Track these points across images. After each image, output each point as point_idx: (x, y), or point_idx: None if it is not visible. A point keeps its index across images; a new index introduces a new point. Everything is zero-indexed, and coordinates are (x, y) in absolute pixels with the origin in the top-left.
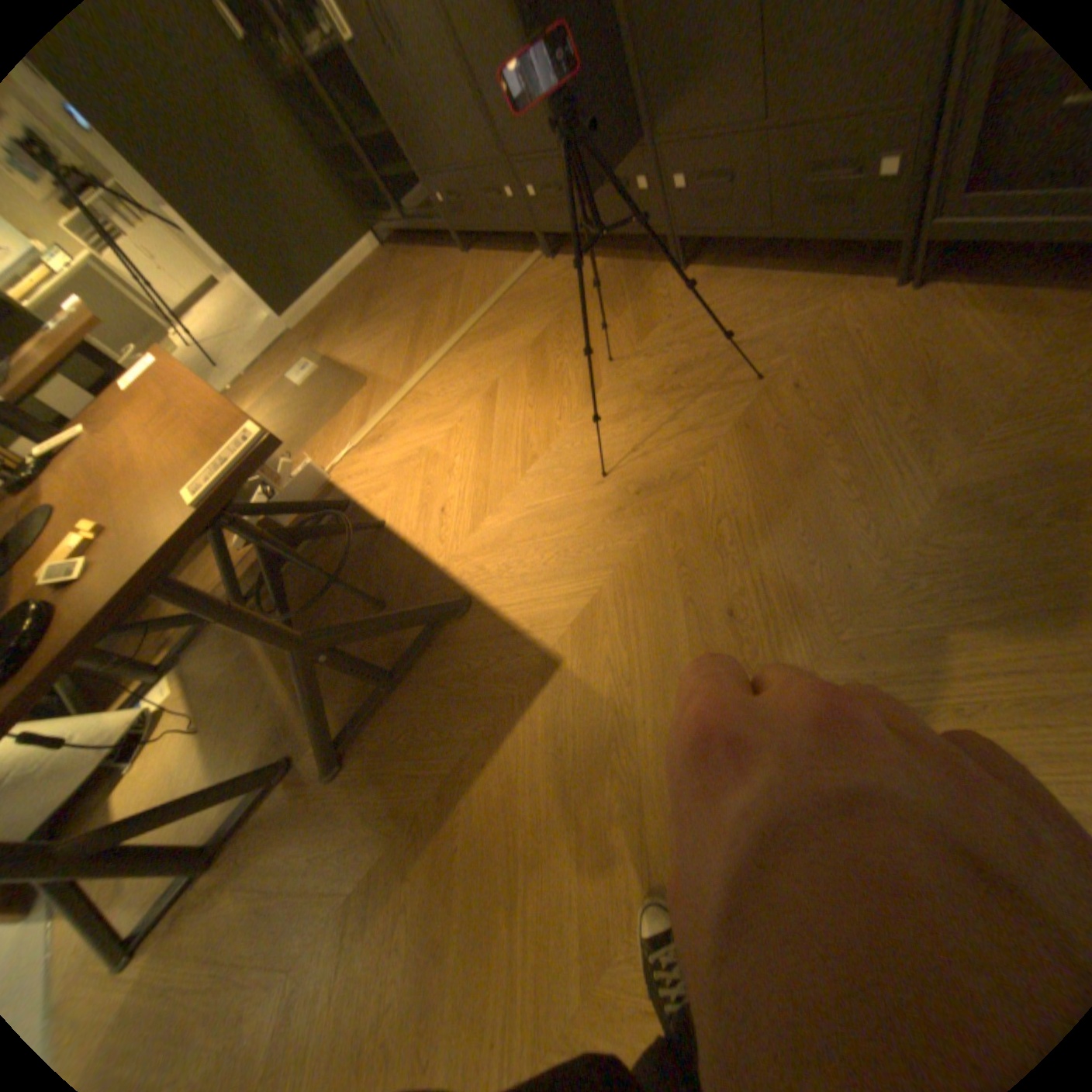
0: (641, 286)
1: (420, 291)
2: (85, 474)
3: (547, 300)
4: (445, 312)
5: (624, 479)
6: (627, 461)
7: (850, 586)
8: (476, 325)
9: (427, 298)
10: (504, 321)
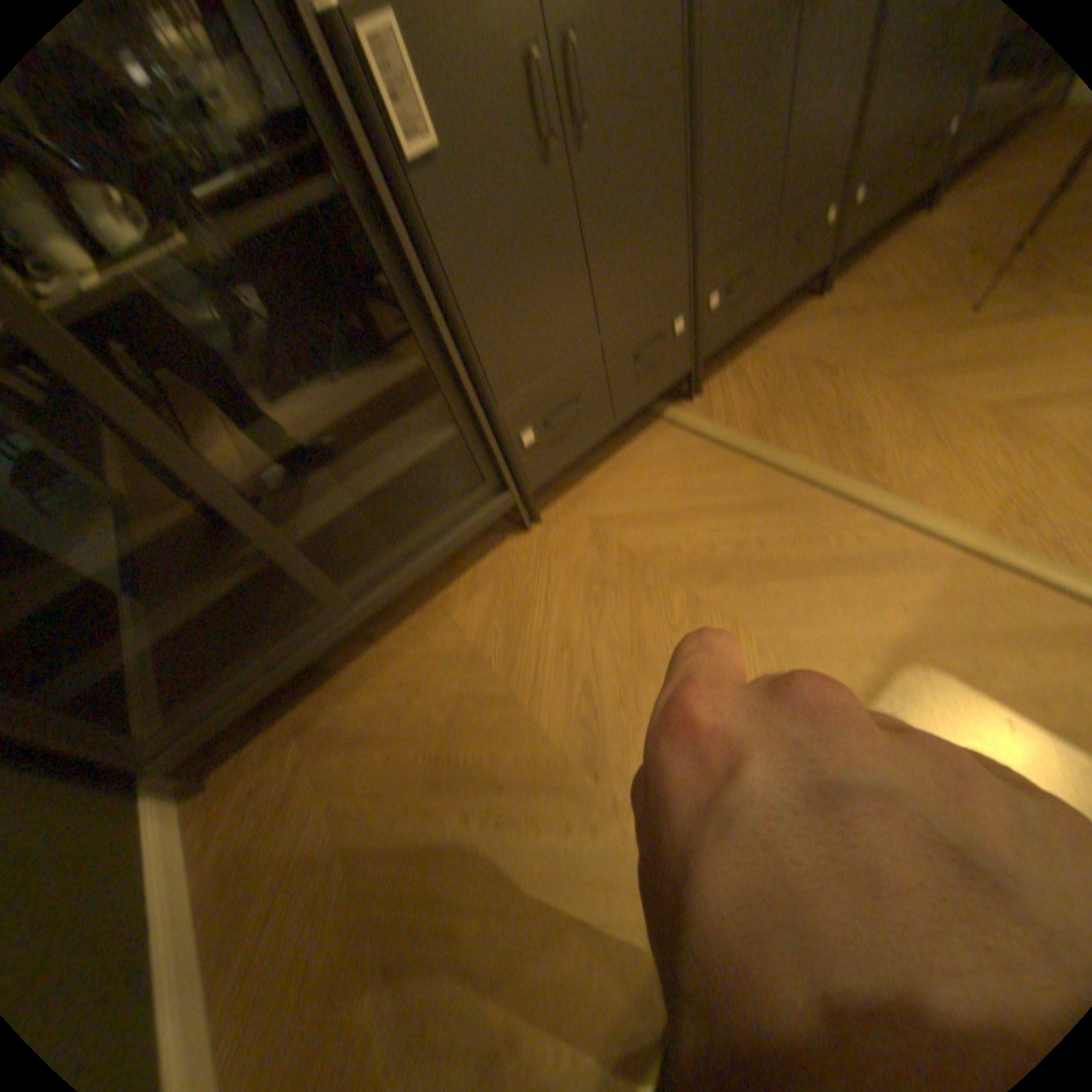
0: (840, 311)
1: (597, 598)
2: None
3: (806, 382)
4: (730, 522)
5: None
6: None
7: None
8: (815, 458)
9: (642, 572)
10: (828, 421)
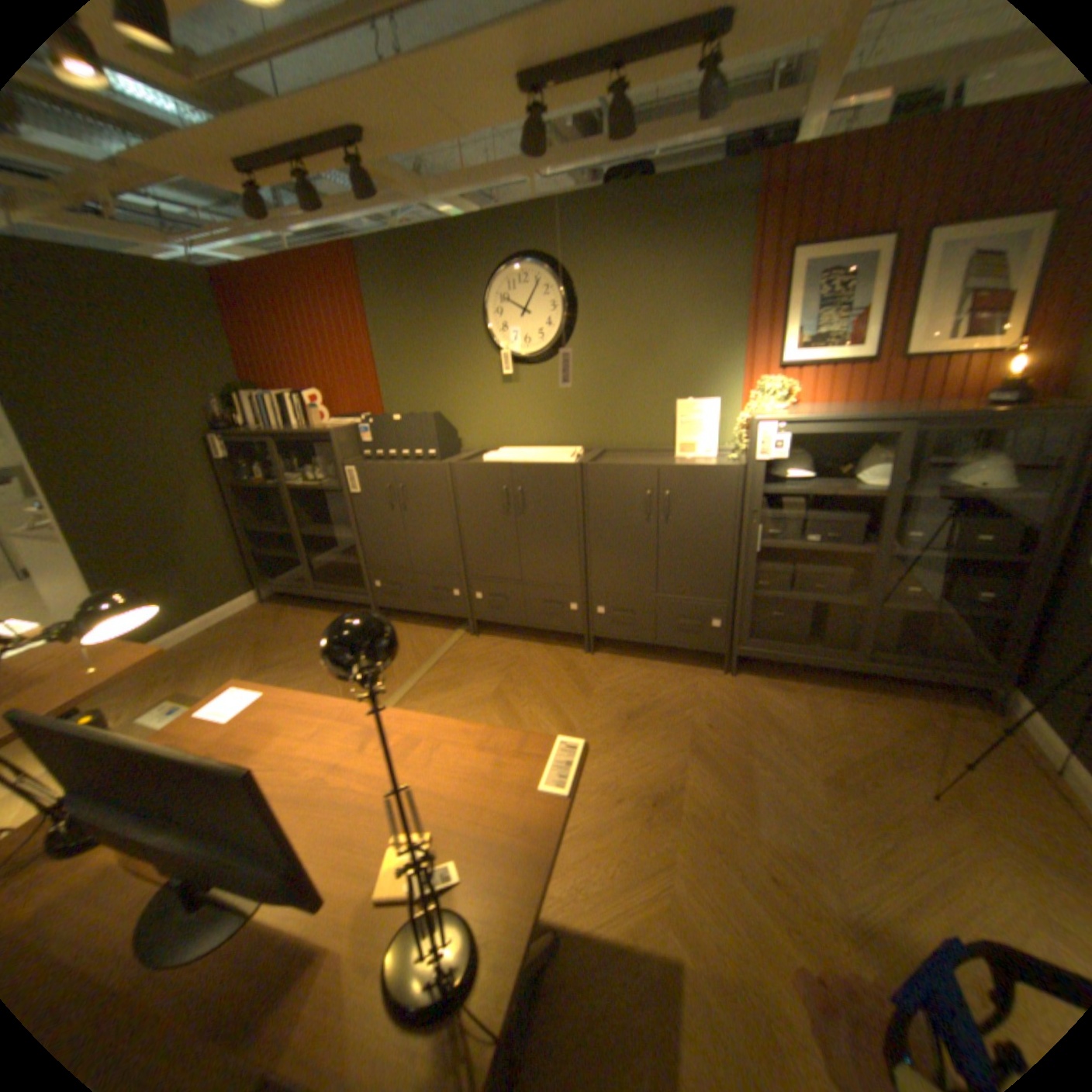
0: (565, 663)
1: None
2: (283, 805)
3: (487, 665)
4: None
5: (636, 797)
6: (630, 783)
7: (820, 846)
8: (422, 680)
9: None
10: (452, 678)
